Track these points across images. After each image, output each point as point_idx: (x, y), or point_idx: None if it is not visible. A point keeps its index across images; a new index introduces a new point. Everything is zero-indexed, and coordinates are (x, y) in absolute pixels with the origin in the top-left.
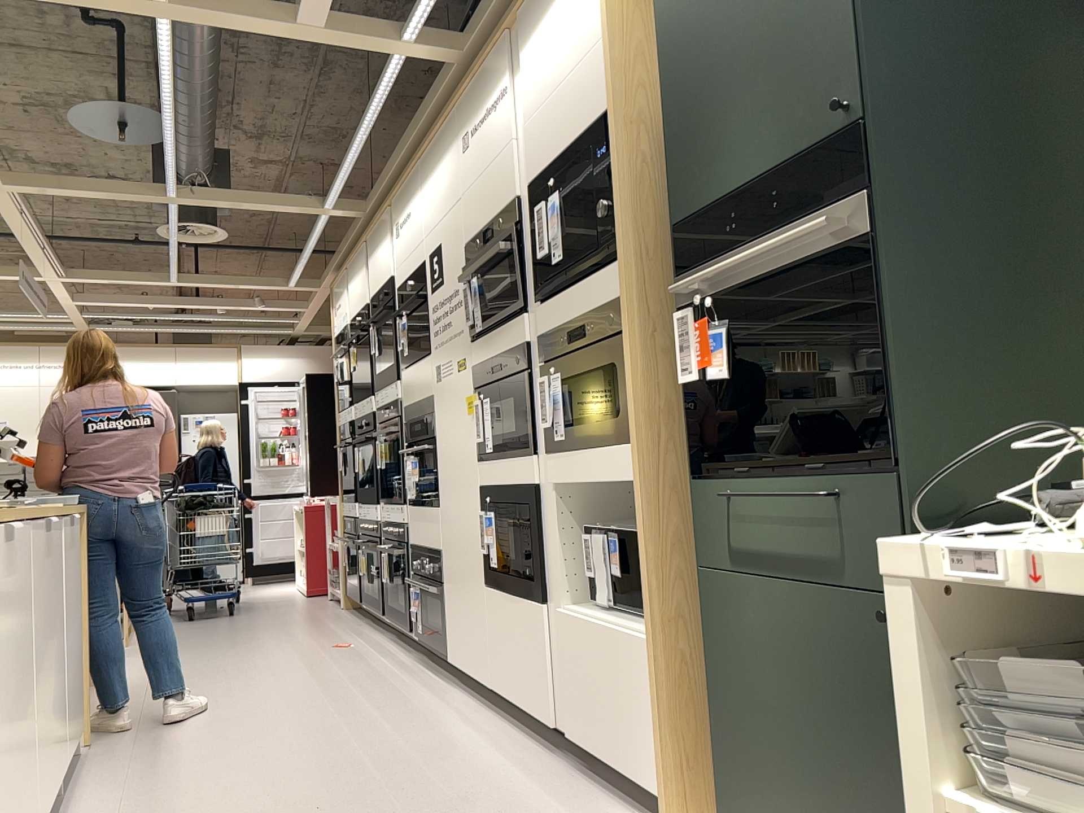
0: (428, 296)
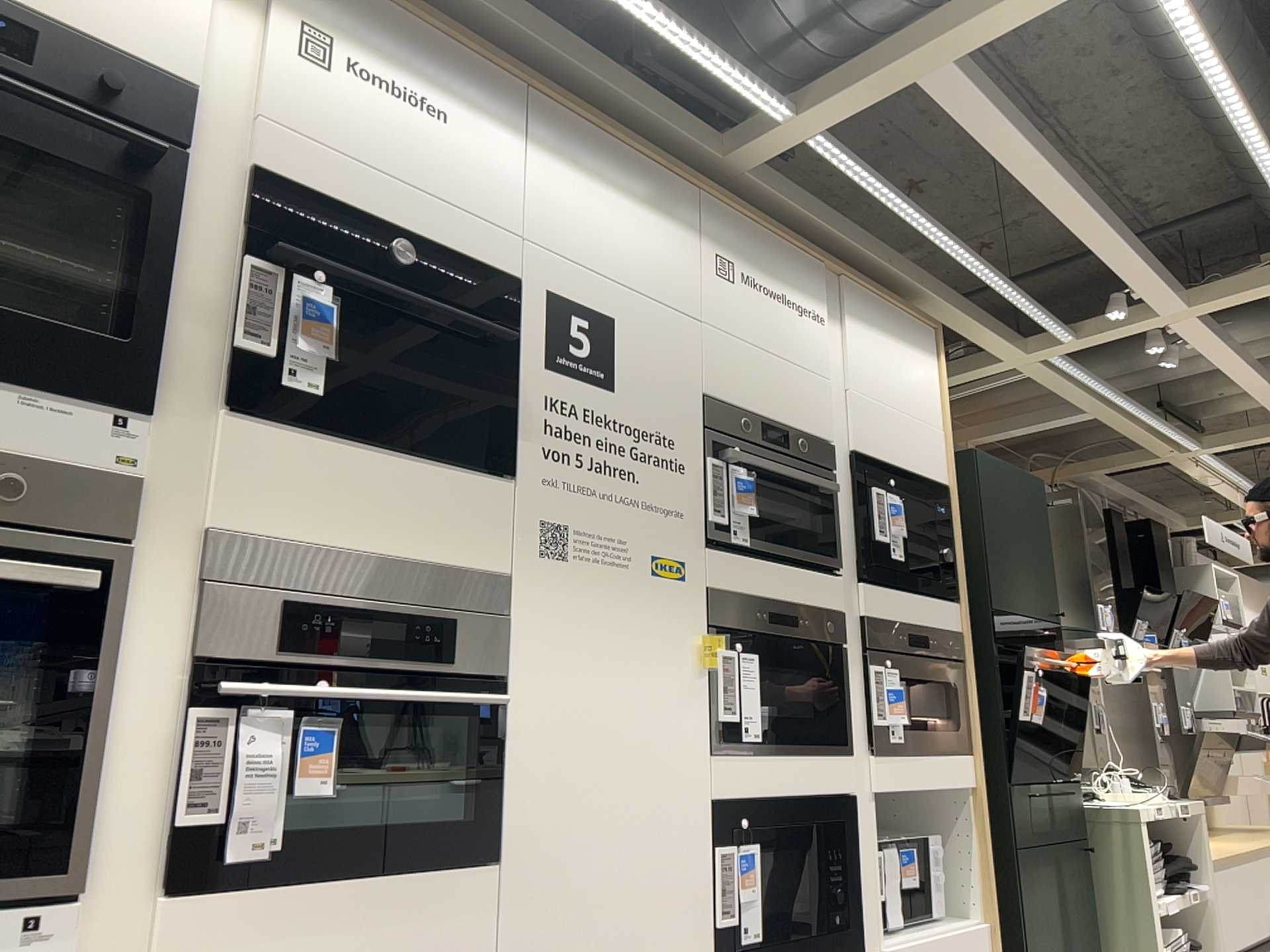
0: (526, 358)
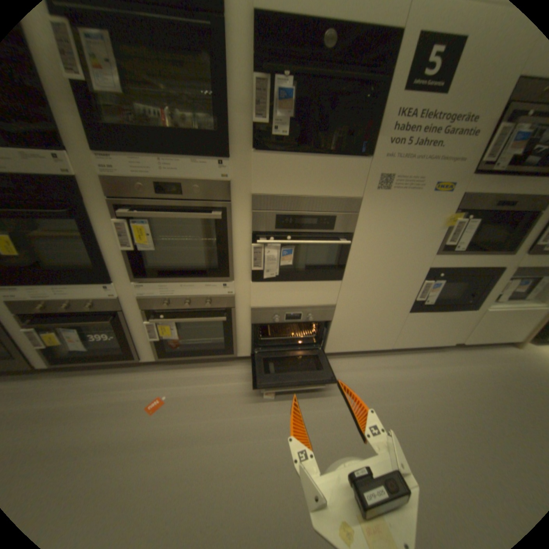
0: (393, 88)
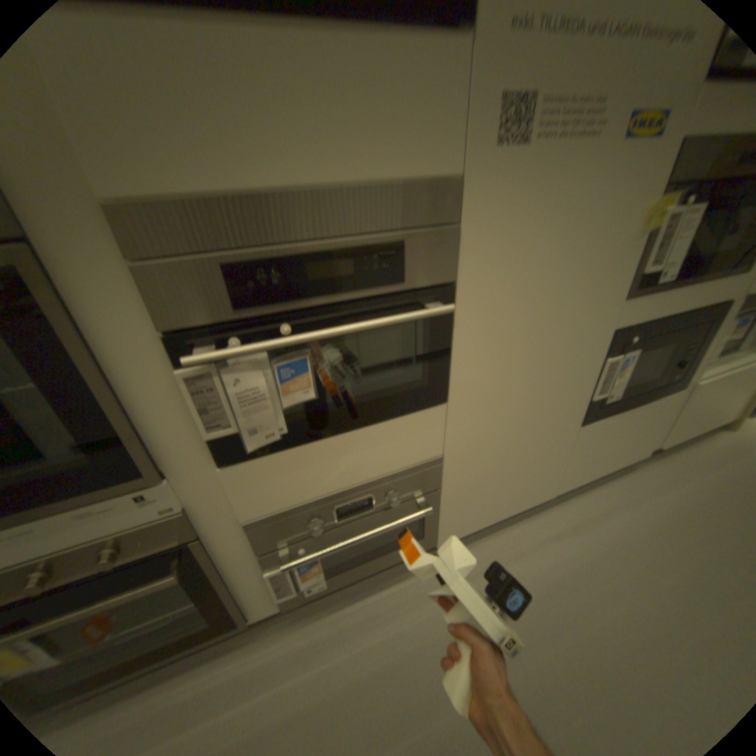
0: None
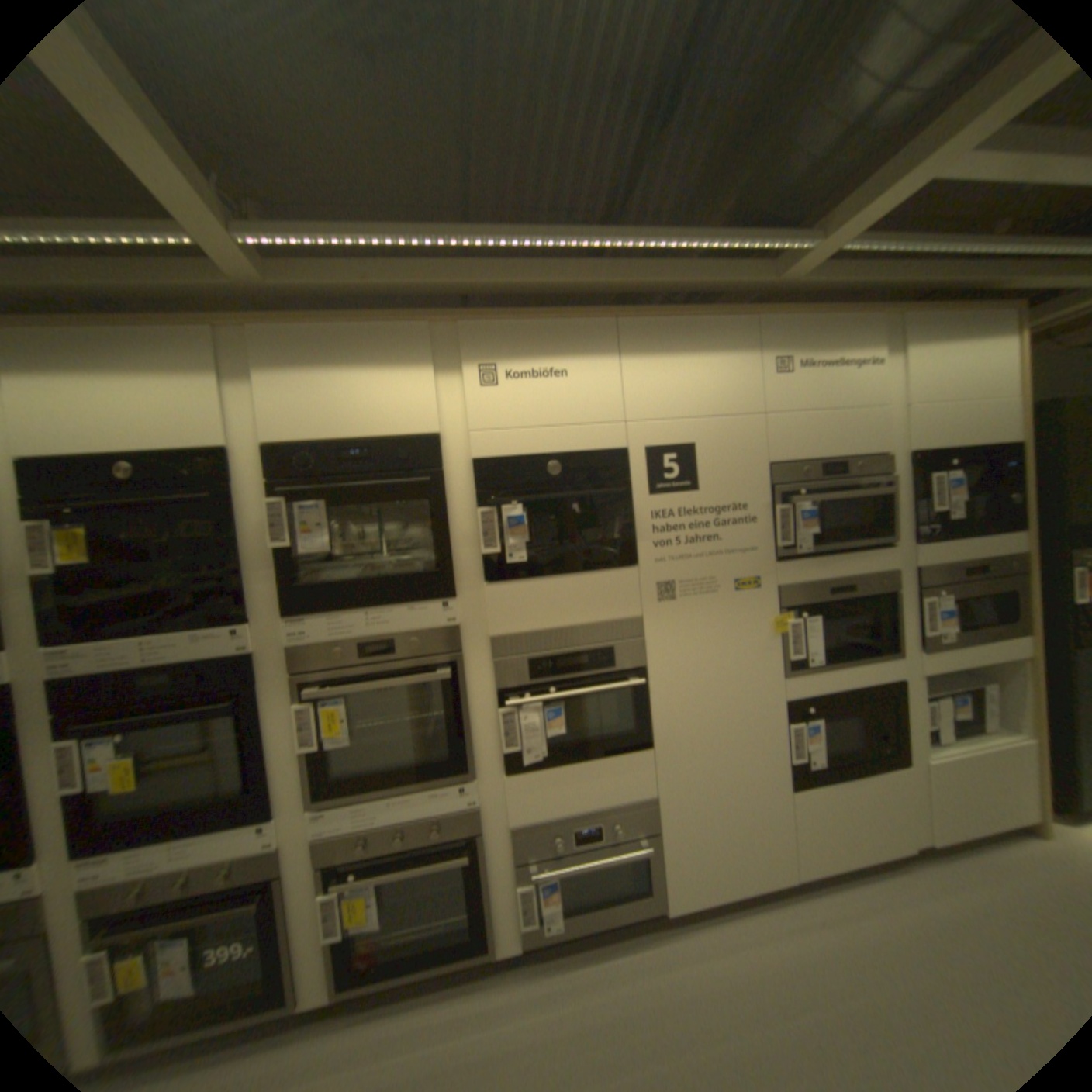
0: (635, 496)
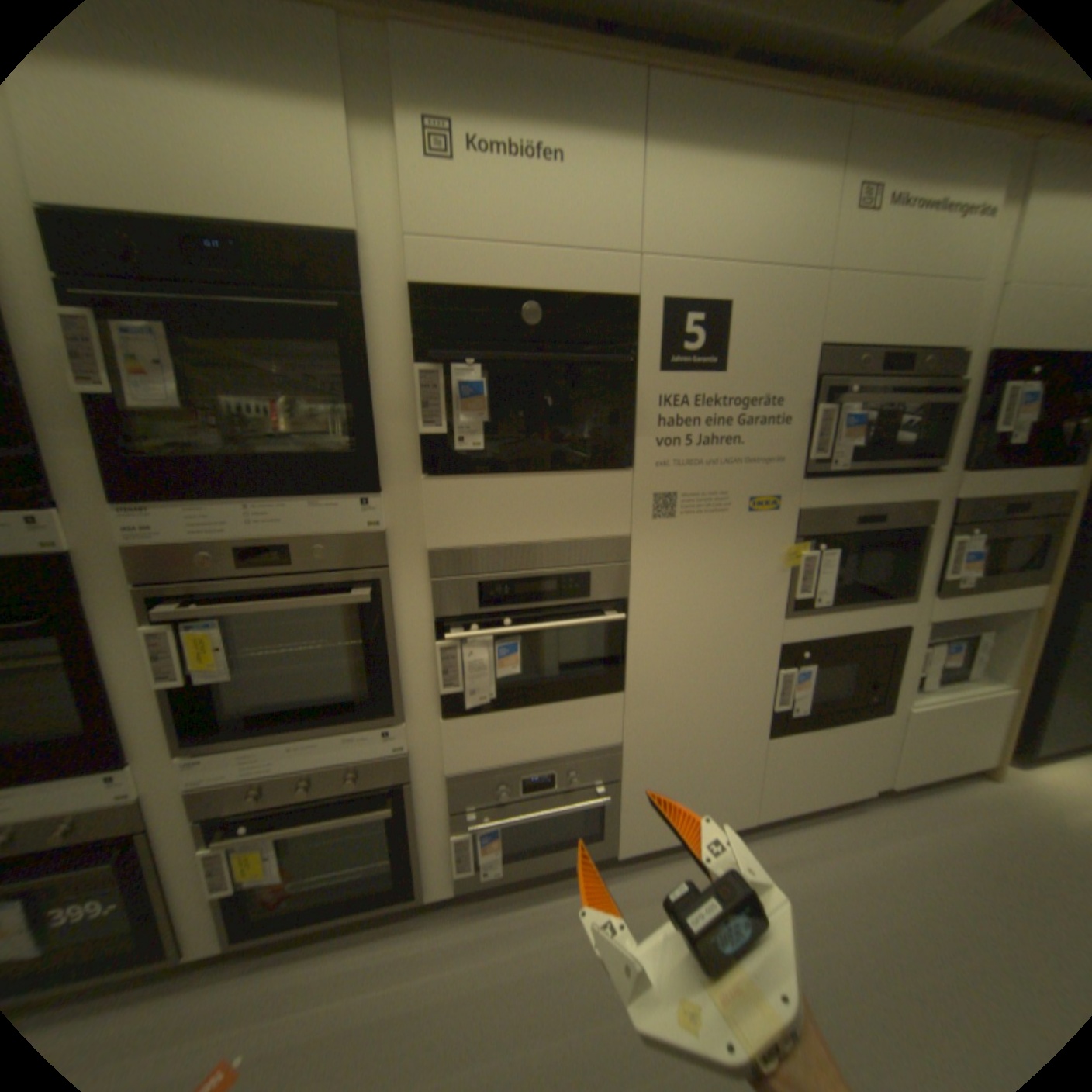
0: (641, 371)
